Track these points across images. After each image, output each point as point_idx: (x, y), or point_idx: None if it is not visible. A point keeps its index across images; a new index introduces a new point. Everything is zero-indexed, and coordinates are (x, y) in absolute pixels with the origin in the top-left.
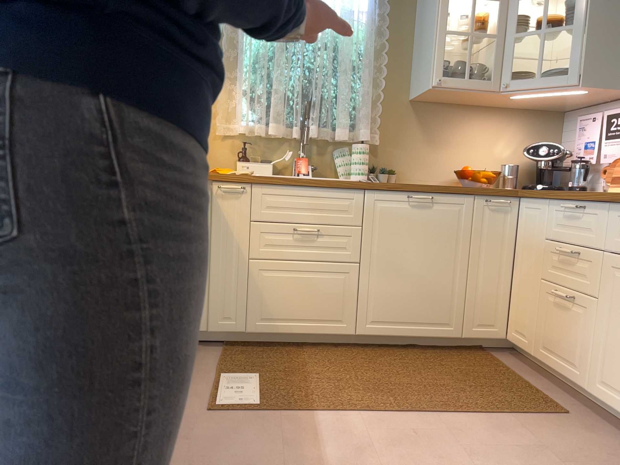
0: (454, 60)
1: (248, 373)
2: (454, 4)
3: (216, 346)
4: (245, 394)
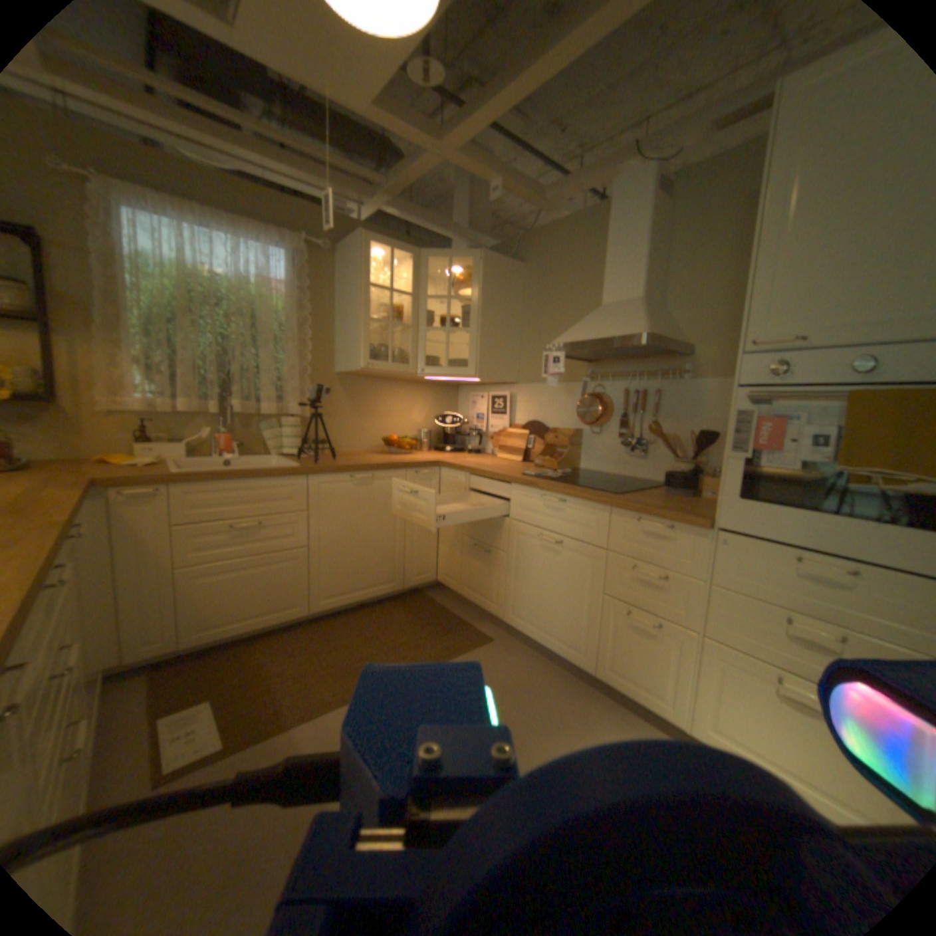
0: (371, 338)
1: (193, 707)
2: (367, 286)
3: (133, 679)
4: (199, 739)
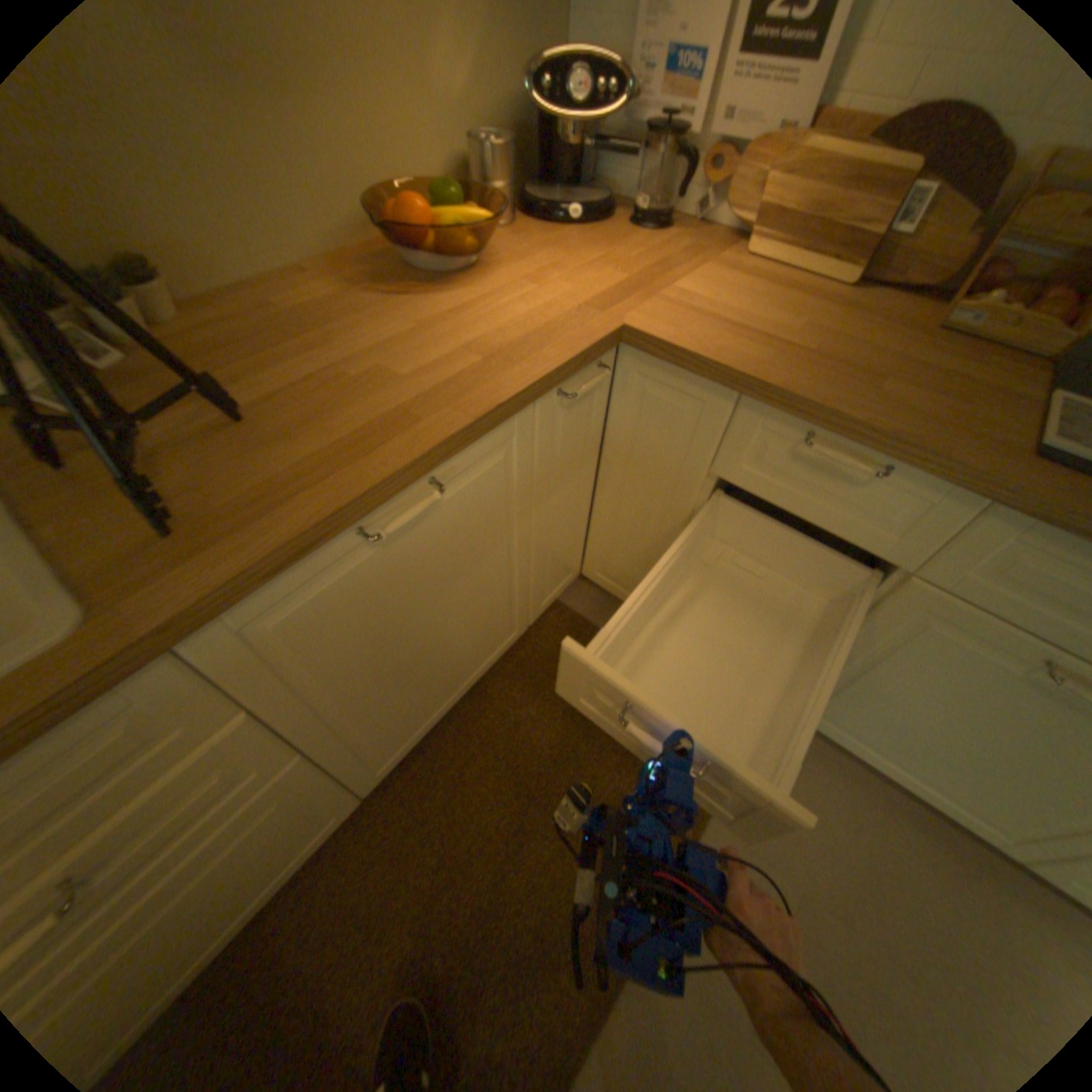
0: None
1: None
2: None
3: None
4: None
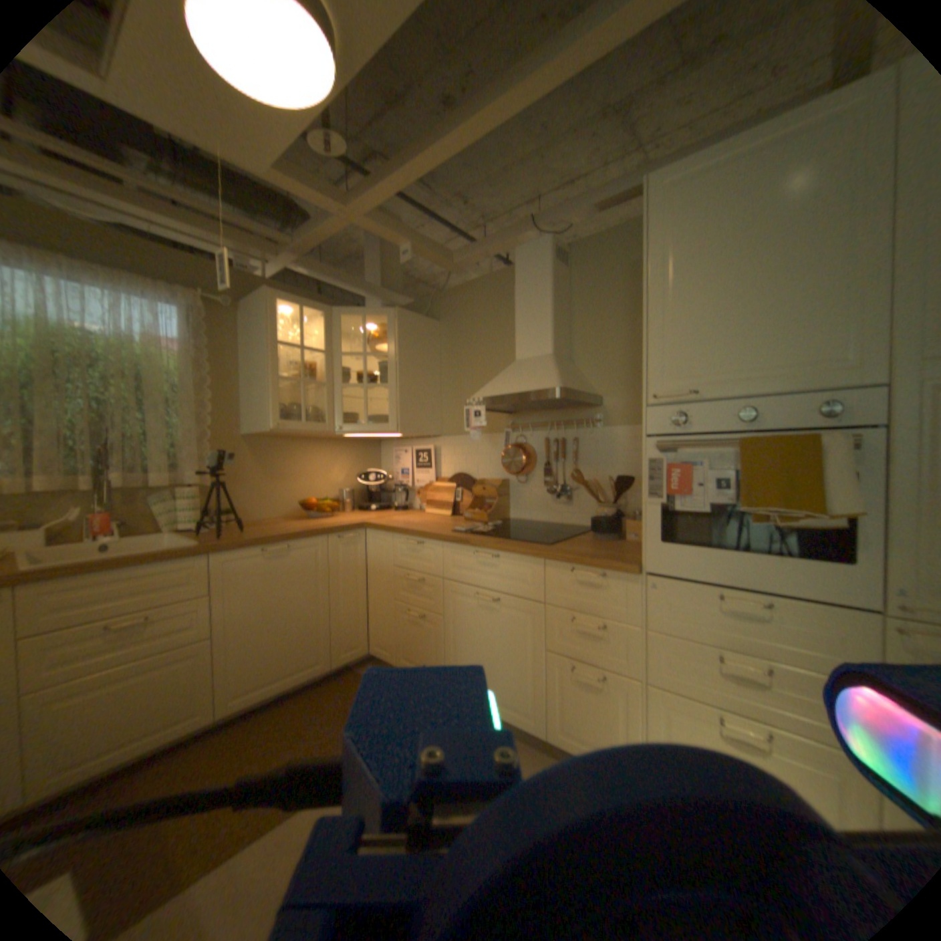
0: (283, 398)
1: None
2: (276, 345)
3: None
4: None
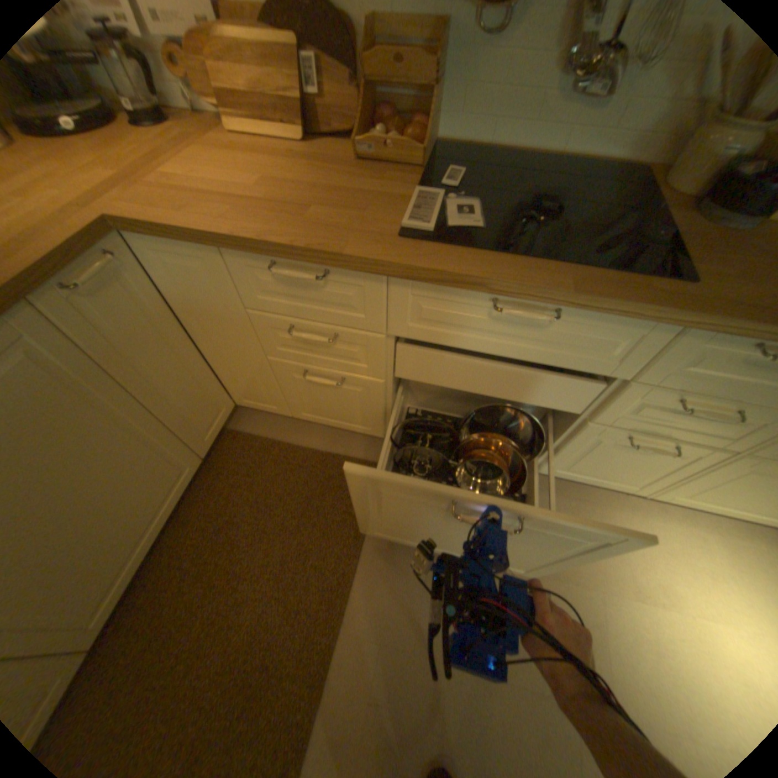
0: None
1: None
2: None
3: None
4: None
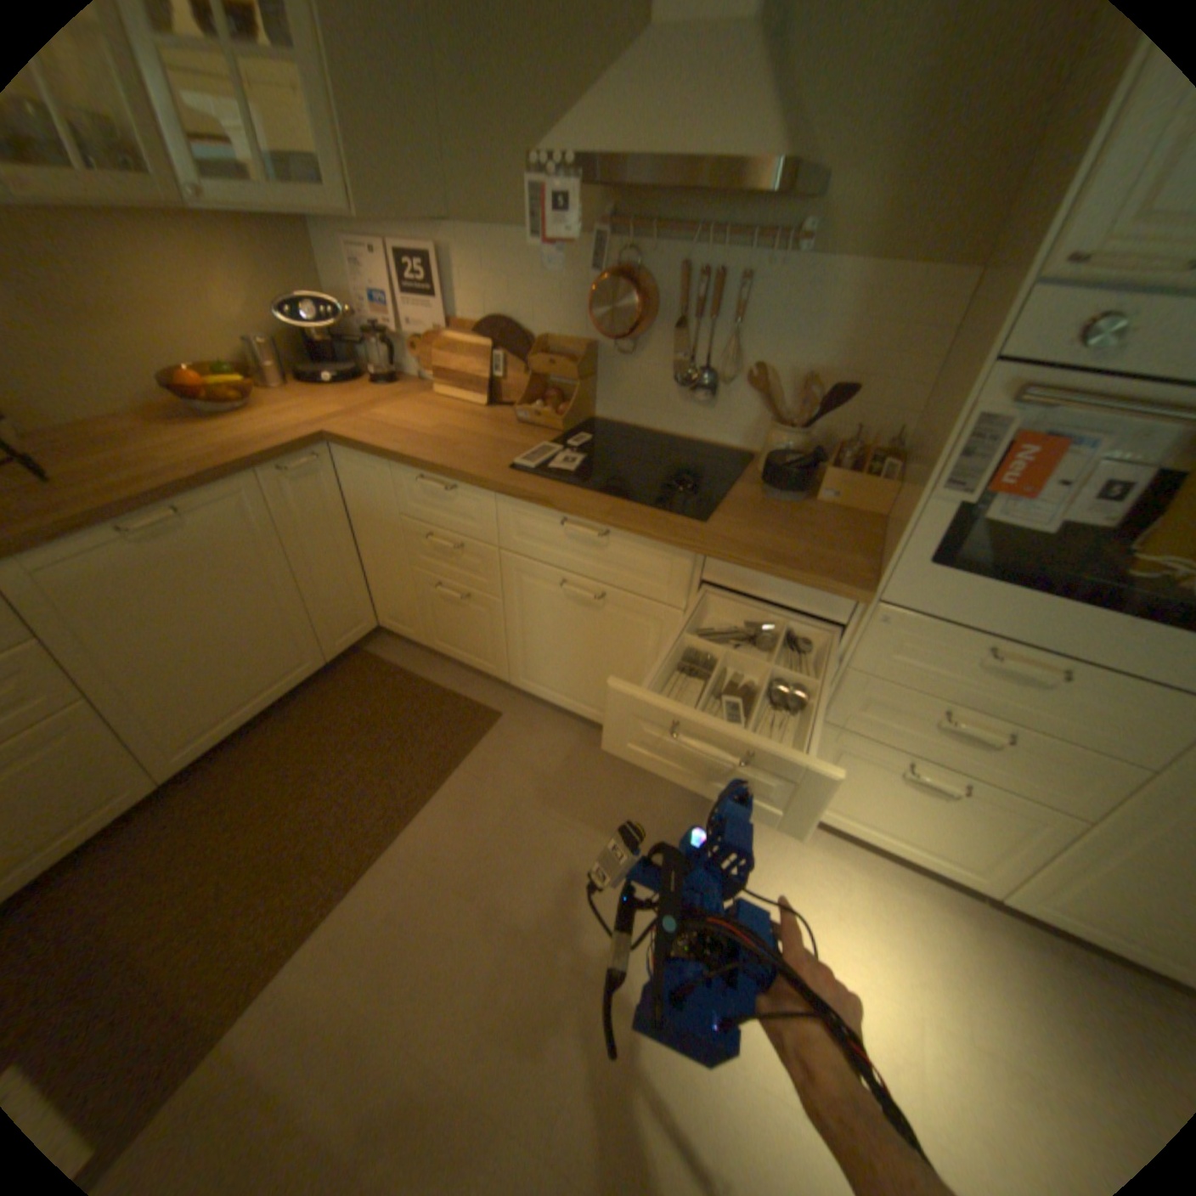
0: None
1: None
2: None
3: None
4: None
